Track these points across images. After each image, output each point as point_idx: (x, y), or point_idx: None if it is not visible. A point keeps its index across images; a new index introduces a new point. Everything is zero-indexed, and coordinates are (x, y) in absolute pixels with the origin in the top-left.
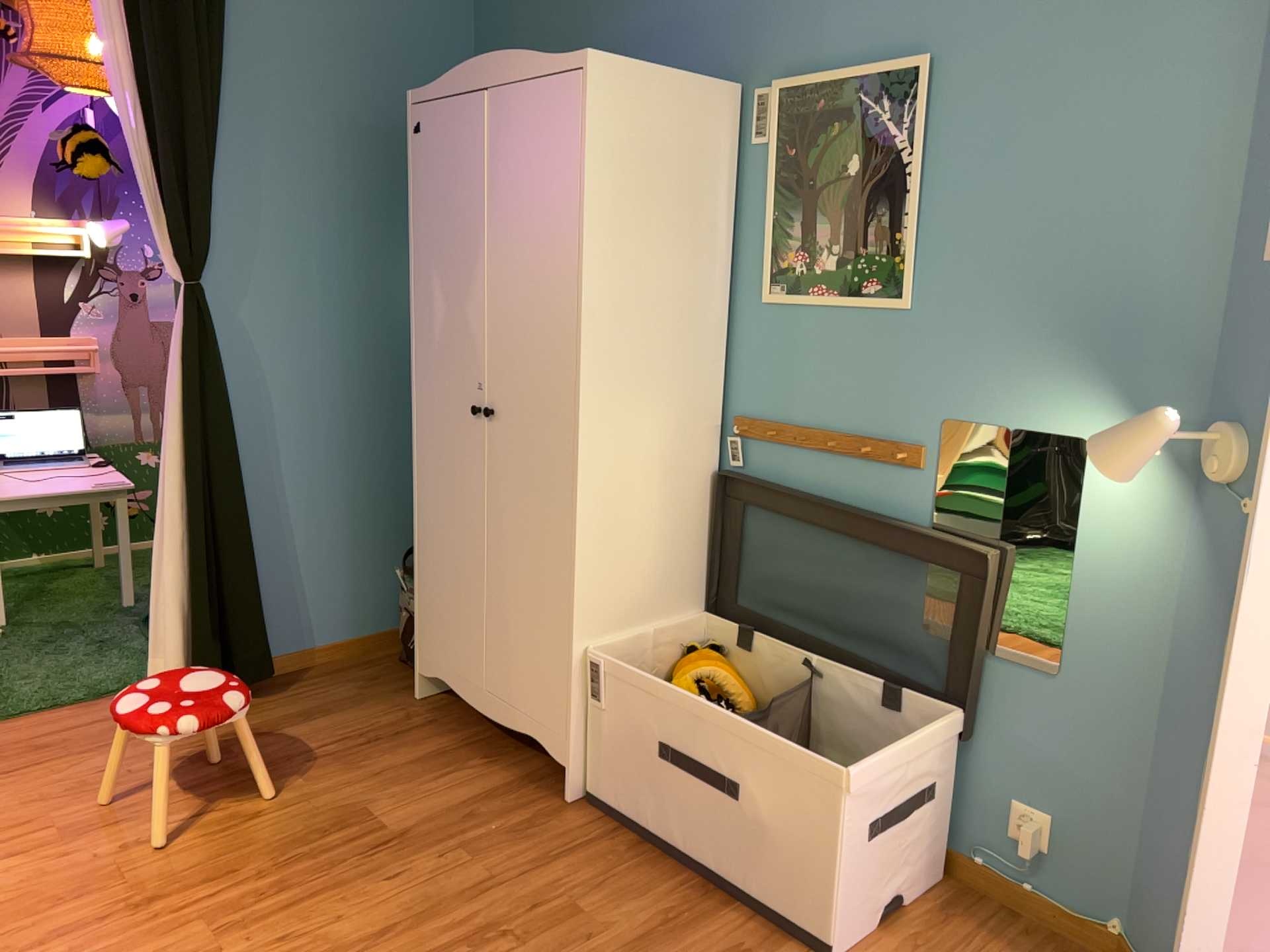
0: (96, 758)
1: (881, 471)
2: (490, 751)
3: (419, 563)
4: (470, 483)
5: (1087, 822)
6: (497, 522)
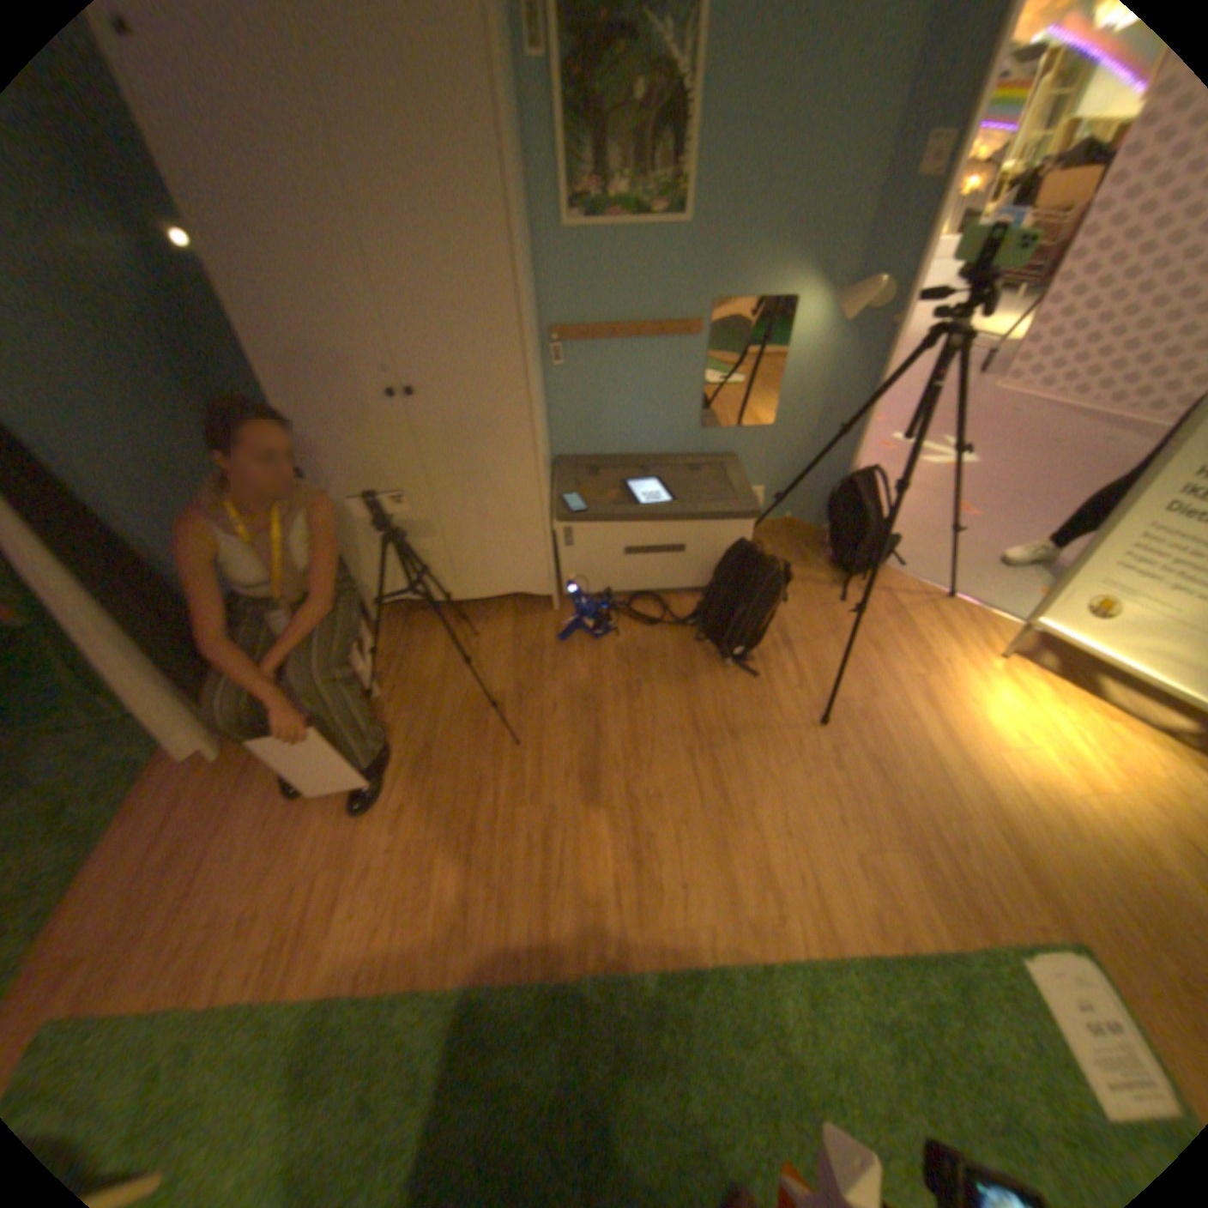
0: (240, 821)
1: (671, 344)
2: (475, 615)
3: (346, 534)
4: (399, 456)
5: (780, 483)
6: (432, 476)
